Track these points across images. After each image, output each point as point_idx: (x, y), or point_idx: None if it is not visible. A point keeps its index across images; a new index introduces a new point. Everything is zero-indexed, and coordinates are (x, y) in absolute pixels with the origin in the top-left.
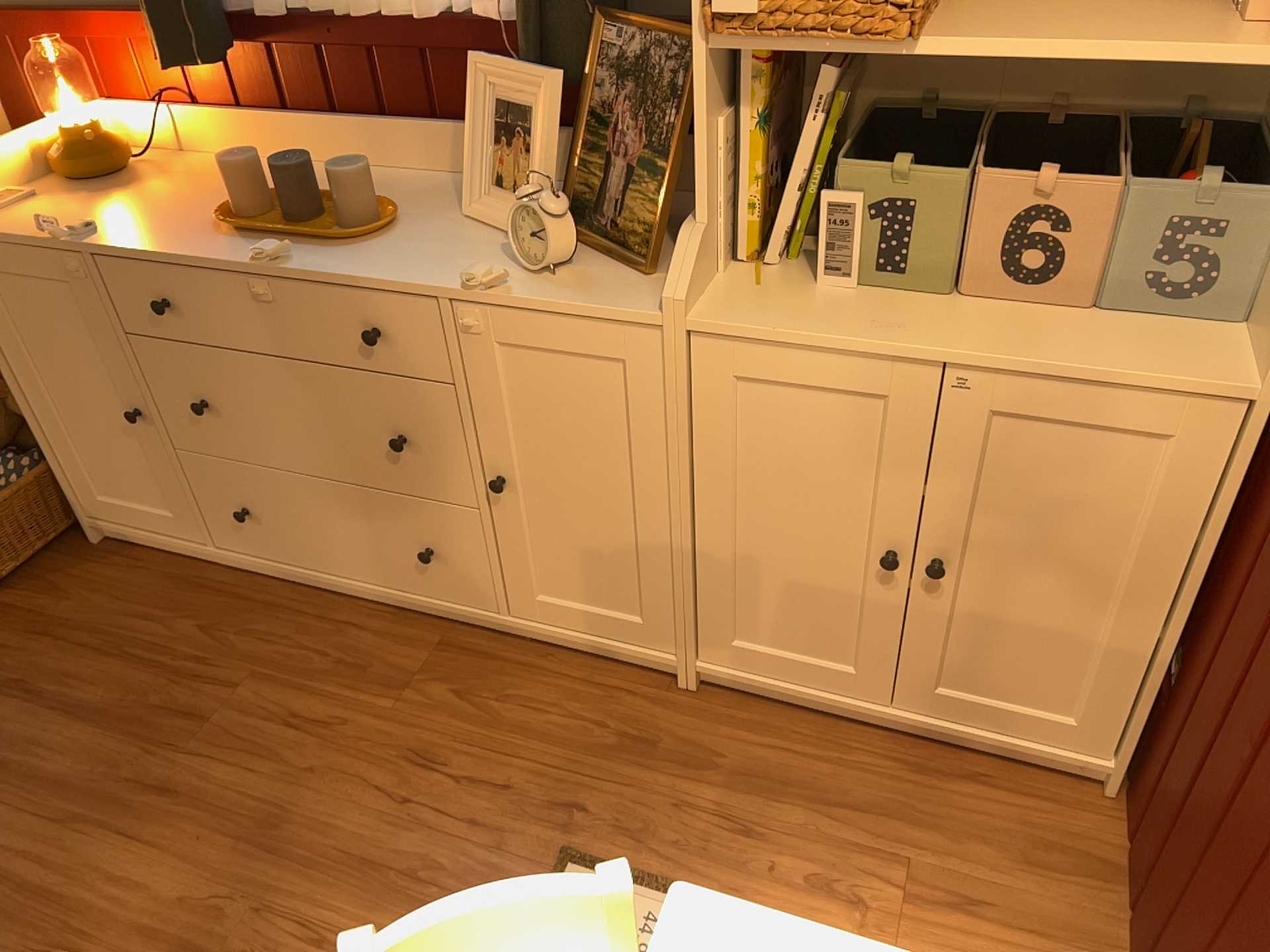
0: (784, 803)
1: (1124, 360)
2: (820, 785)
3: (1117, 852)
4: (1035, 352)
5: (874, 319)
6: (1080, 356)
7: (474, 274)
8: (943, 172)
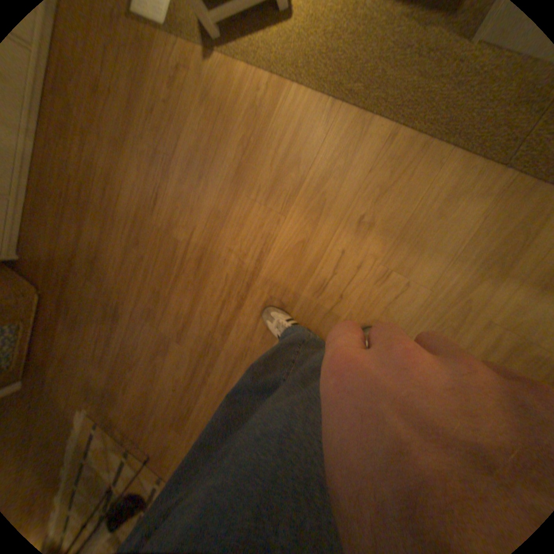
0: None
1: None
2: None
3: None
4: None
5: None
6: None
7: None
8: None
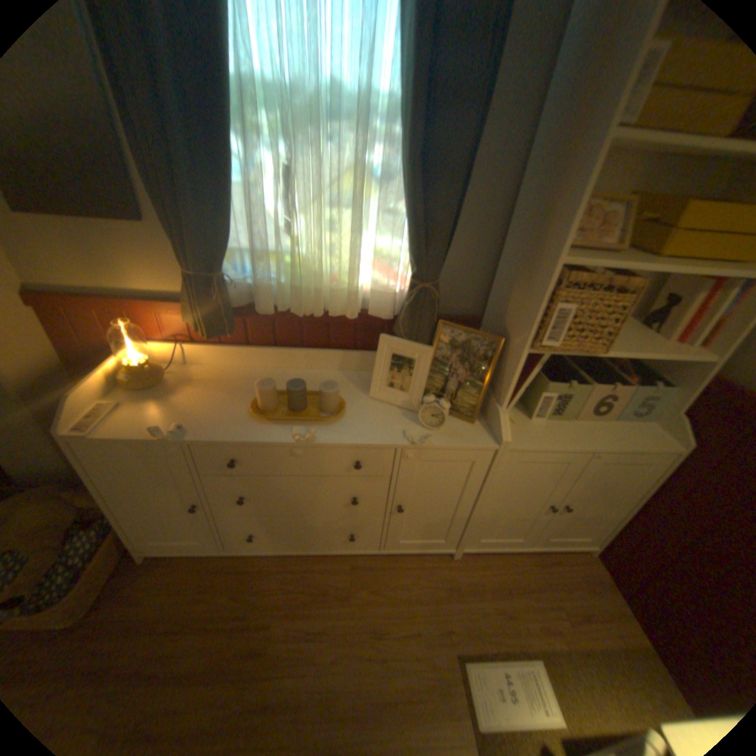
0: (517, 602)
1: (647, 442)
2: (522, 589)
3: (613, 581)
4: (622, 443)
5: (564, 434)
6: (634, 443)
7: (409, 434)
8: (584, 382)
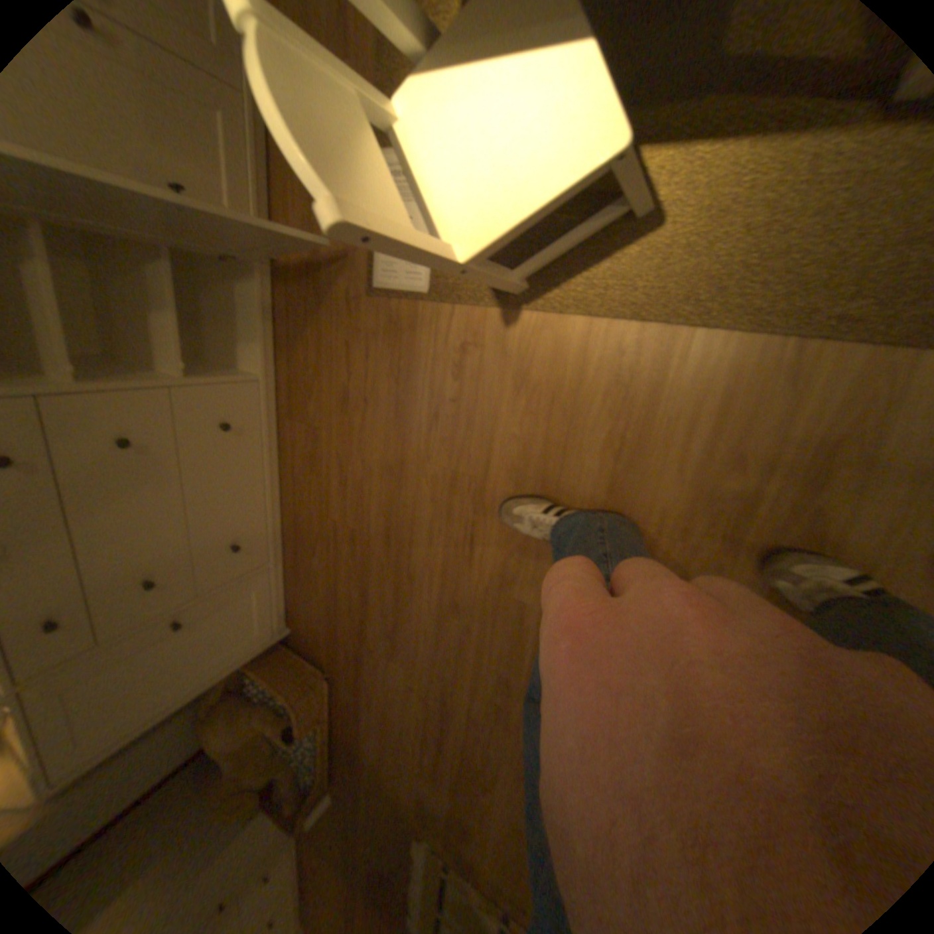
0: None
1: None
2: None
3: None
4: None
5: None
6: None
7: None
8: None
